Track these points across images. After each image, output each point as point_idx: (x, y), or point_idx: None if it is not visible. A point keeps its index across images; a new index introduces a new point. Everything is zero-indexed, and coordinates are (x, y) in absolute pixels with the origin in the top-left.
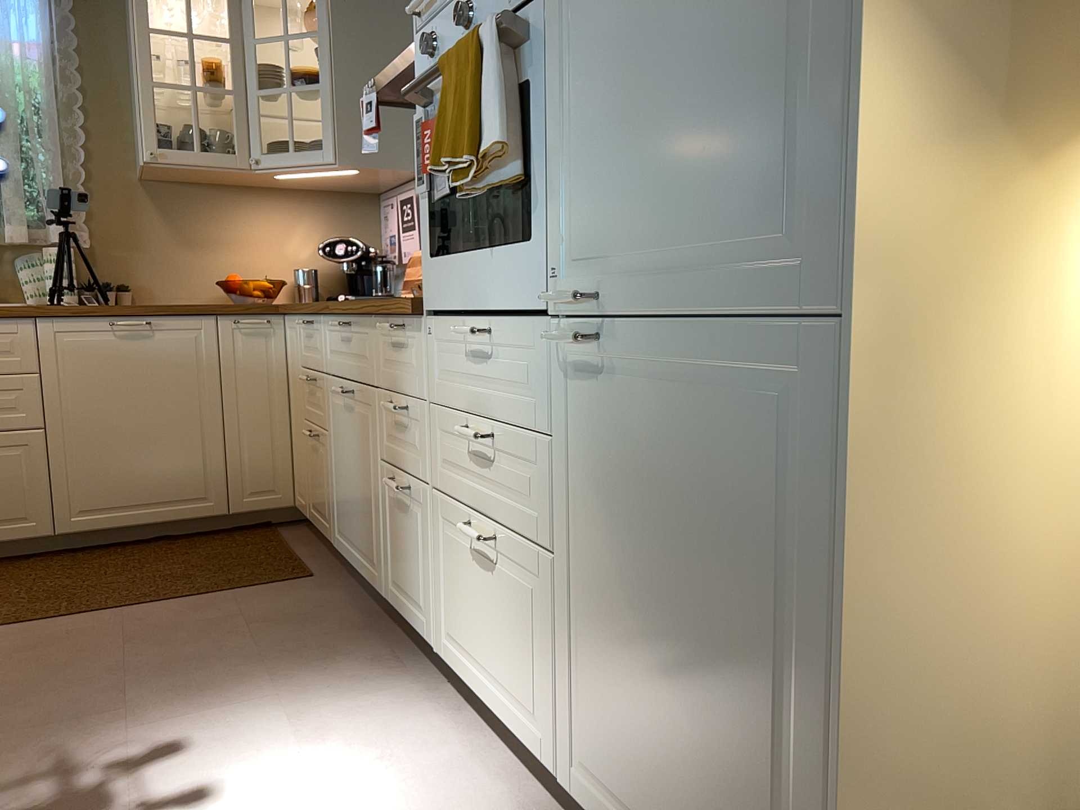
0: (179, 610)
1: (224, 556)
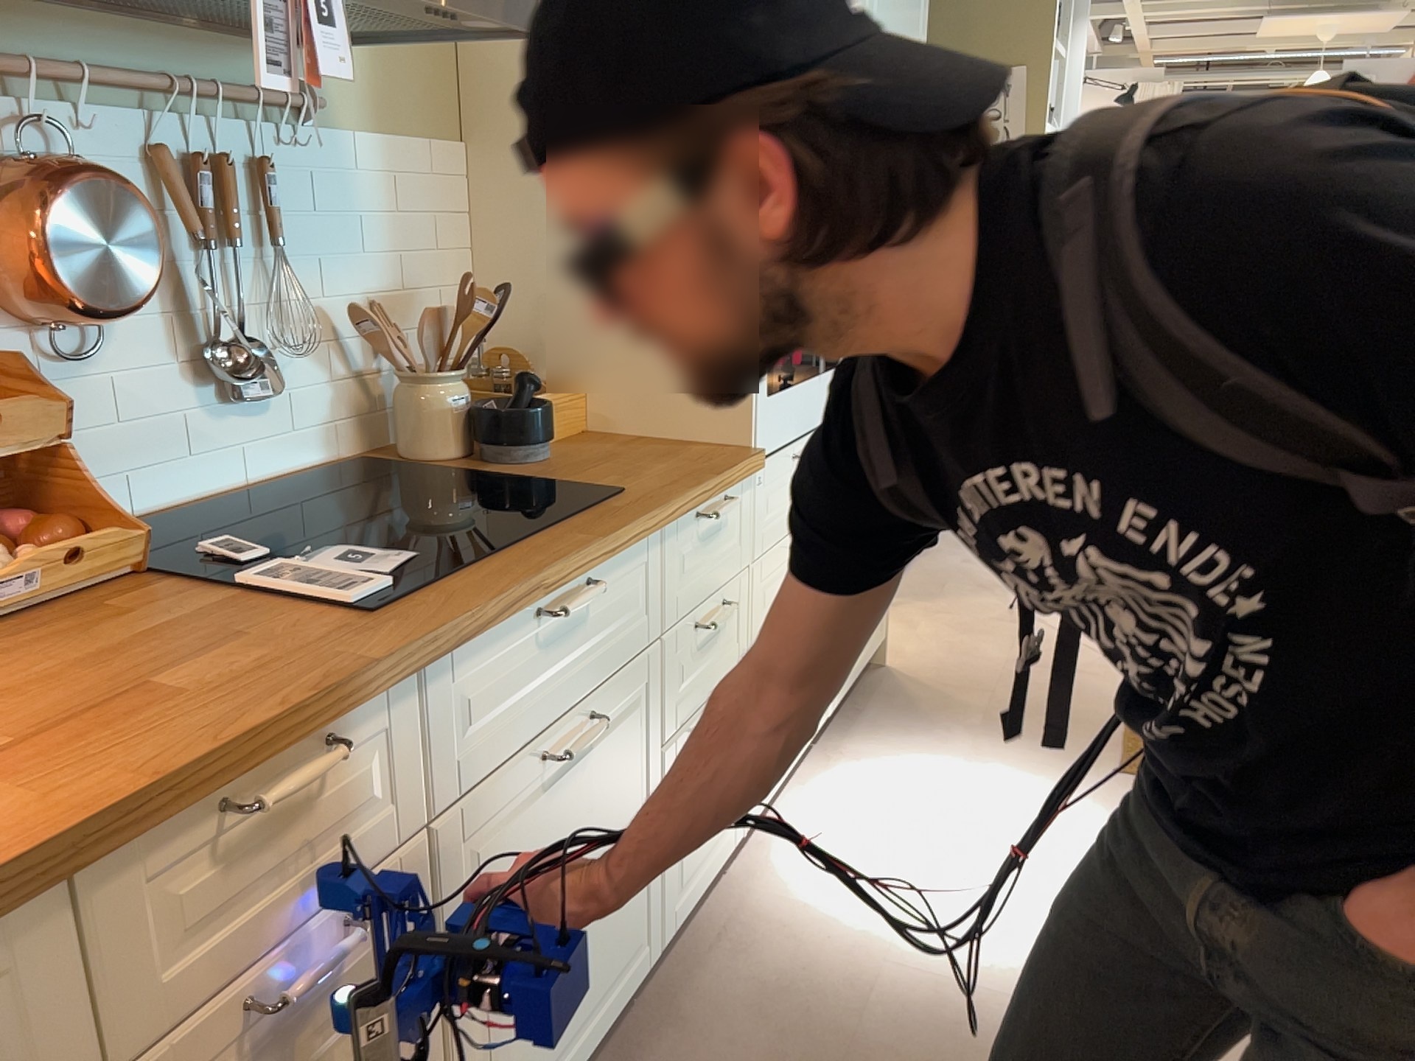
0: None
1: None
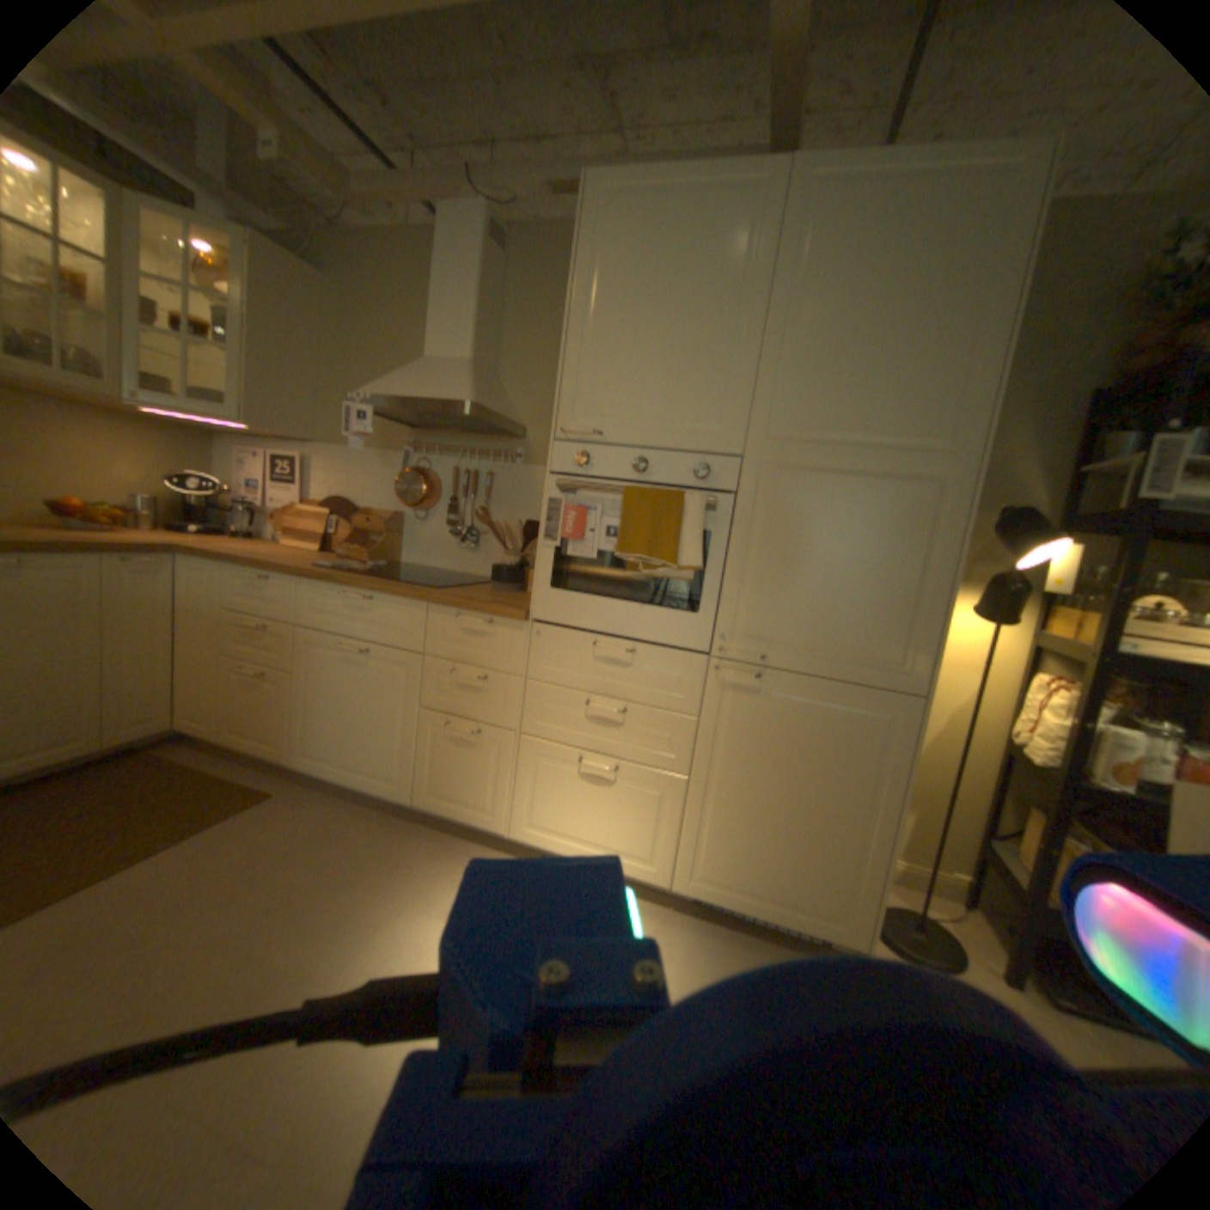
0: (173, 865)
1: (130, 795)
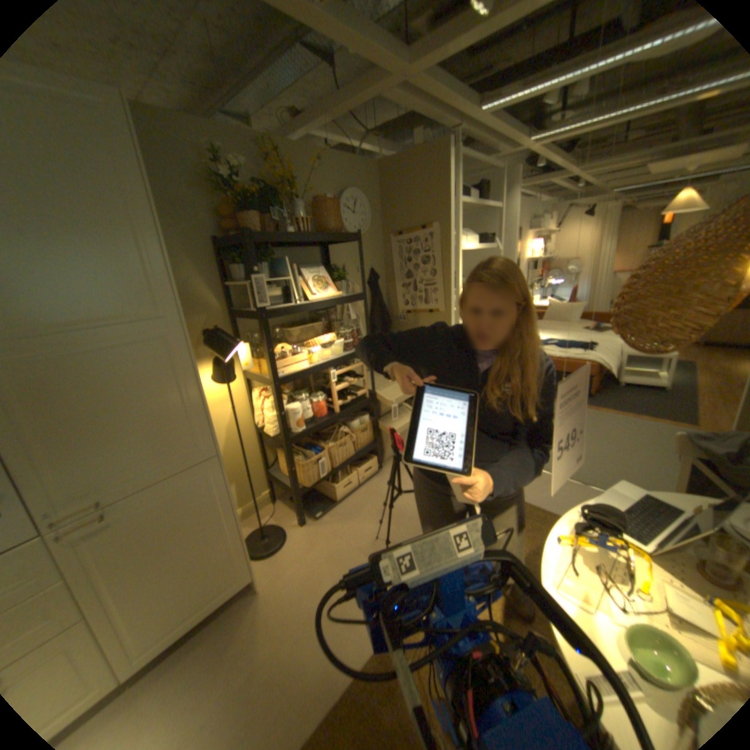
0: None
1: None
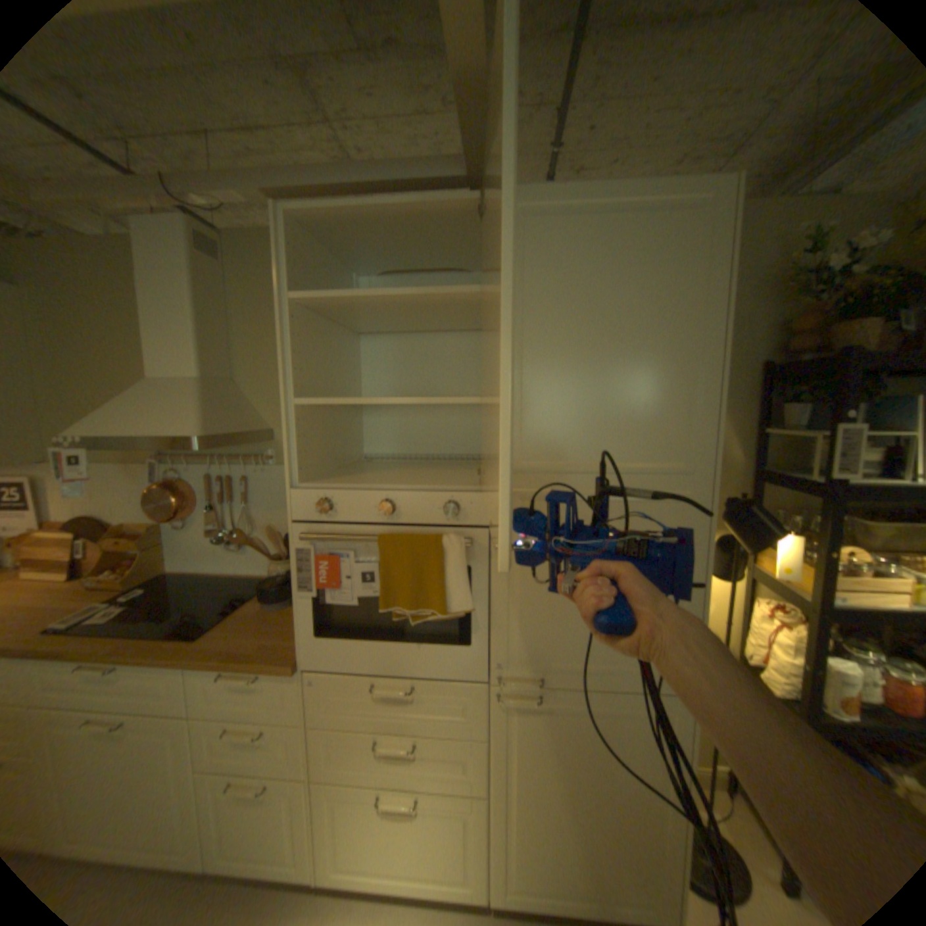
0: None
1: None
